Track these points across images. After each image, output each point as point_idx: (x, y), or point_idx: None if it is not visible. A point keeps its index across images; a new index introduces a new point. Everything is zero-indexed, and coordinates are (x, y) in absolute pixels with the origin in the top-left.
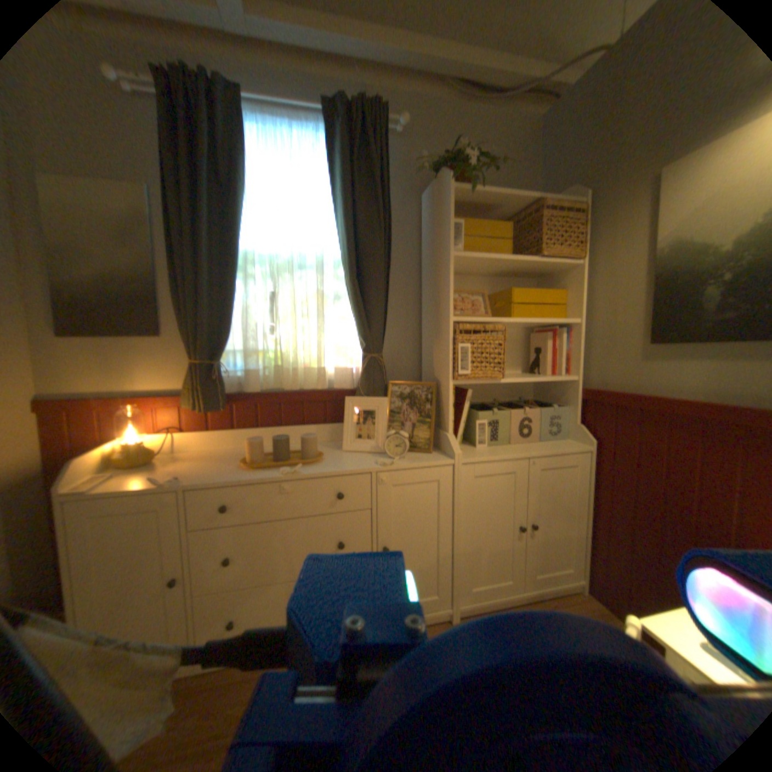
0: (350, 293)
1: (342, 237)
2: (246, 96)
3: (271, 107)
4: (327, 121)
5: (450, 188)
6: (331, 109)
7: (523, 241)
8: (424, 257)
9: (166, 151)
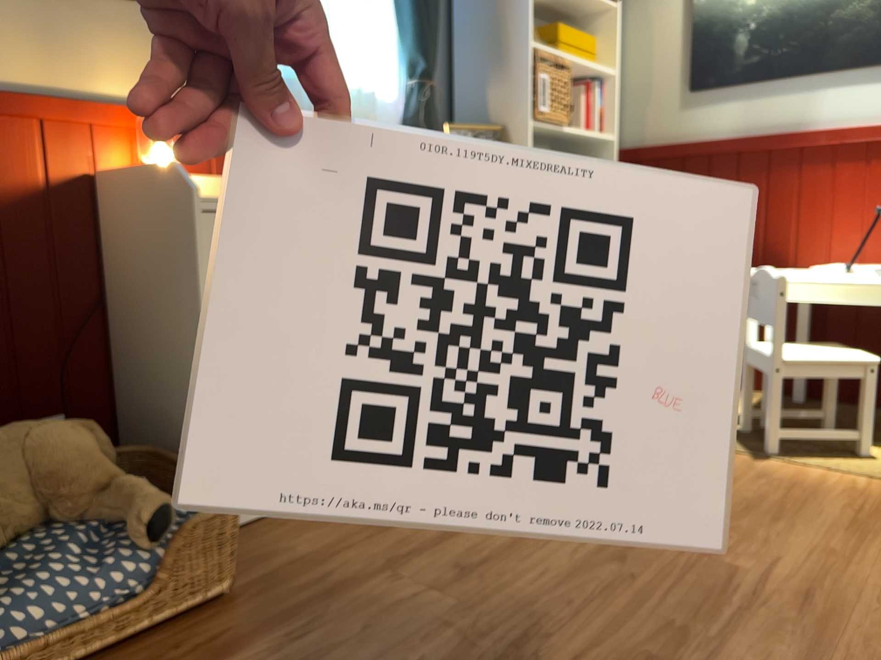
0: None
1: None
2: None
3: None
4: None
5: None
6: None
7: None
8: None
9: None
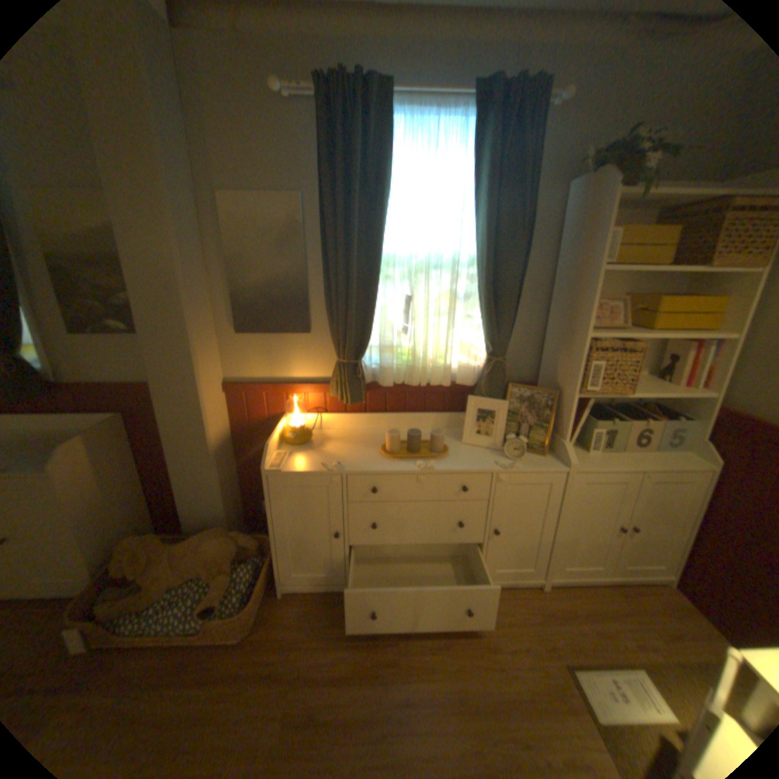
0: (481, 296)
1: (478, 235)
2: (397, 88)
3: (419, 91)
4: (477, 102)
5: (615, 192)
6: (486, 90)
7: (688, 240)
8: (563, 253)
9: (320, 160)
